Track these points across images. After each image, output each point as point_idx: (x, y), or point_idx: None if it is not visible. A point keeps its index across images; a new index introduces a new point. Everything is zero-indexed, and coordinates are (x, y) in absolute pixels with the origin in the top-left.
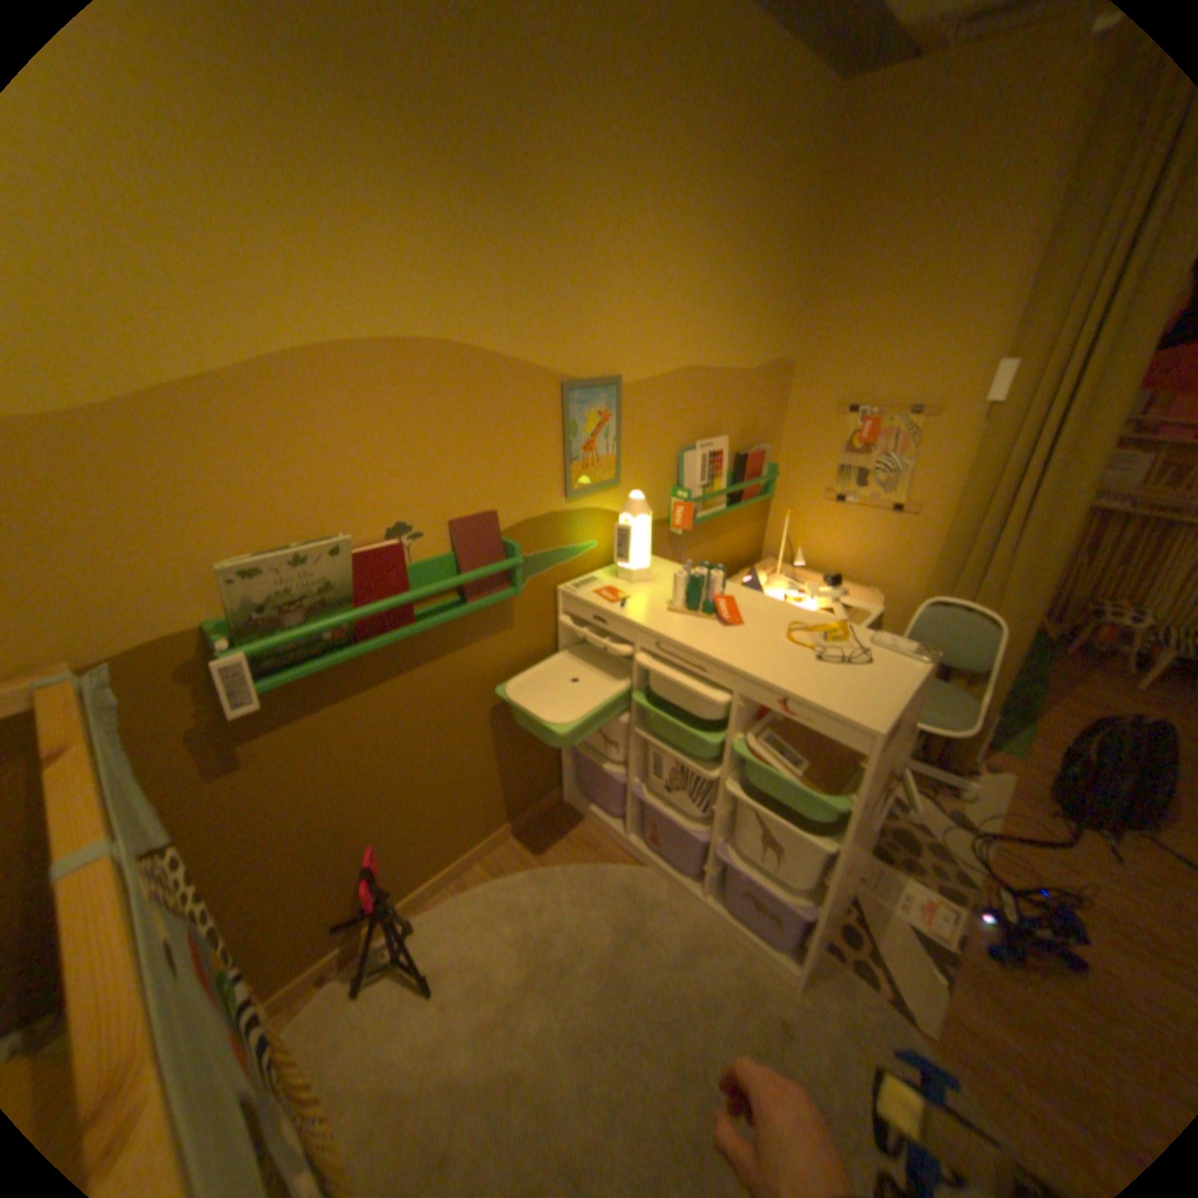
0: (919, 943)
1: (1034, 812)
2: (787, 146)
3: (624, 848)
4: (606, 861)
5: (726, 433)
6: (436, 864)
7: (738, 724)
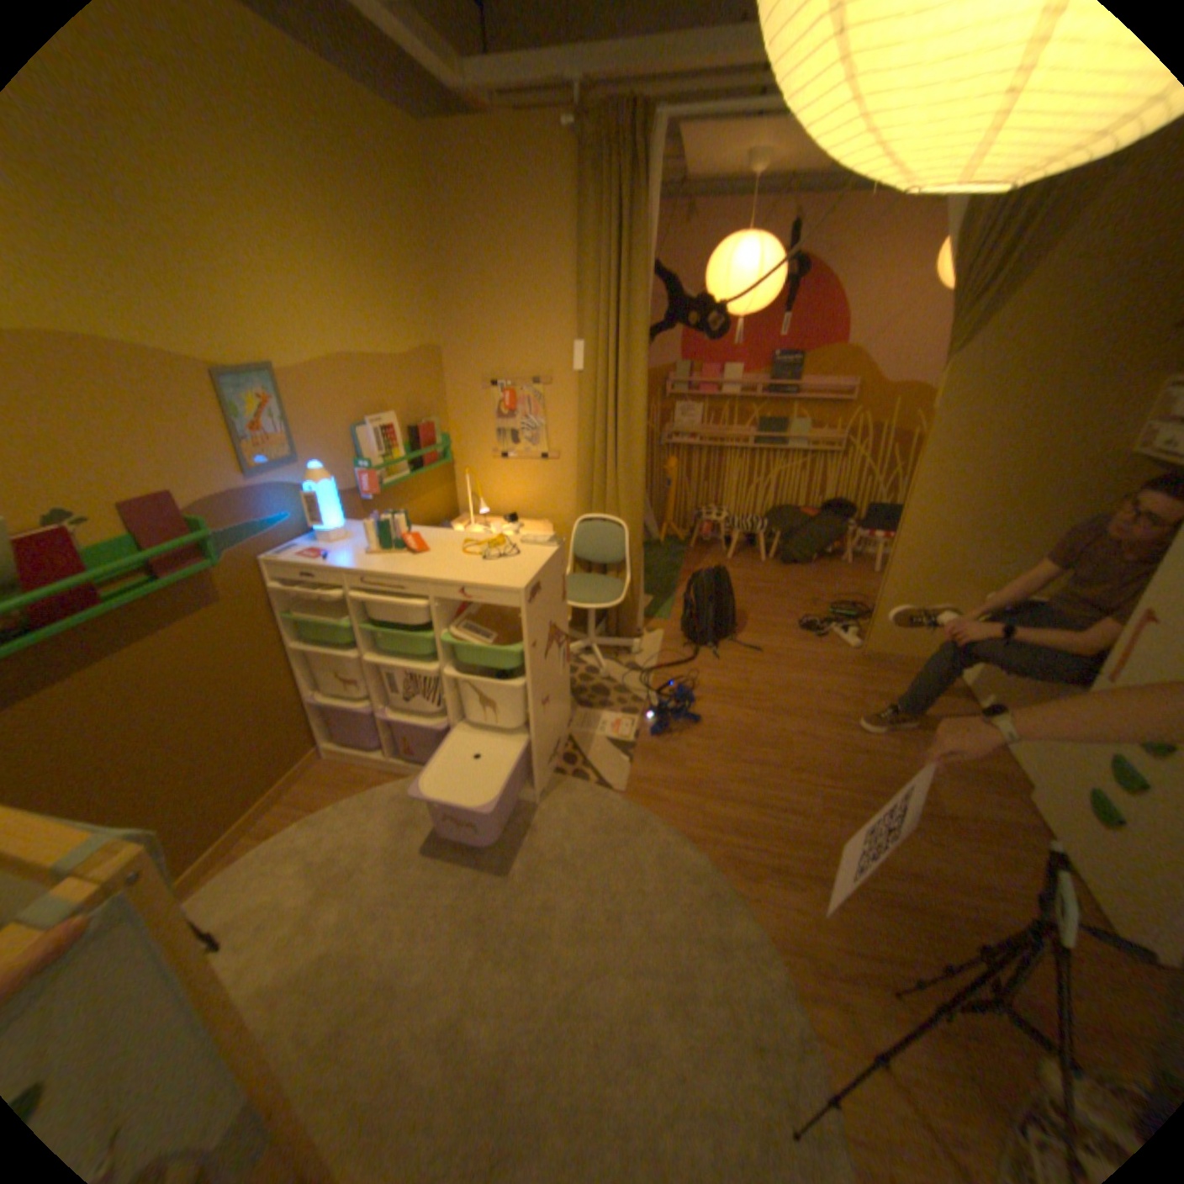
0: (612, 744)
1: (674, 647)
2: (379, 171)
3: (388, 771)
4: (374, 786)
5: (394, 410)
6: (197, 848)
7: (442, 623)
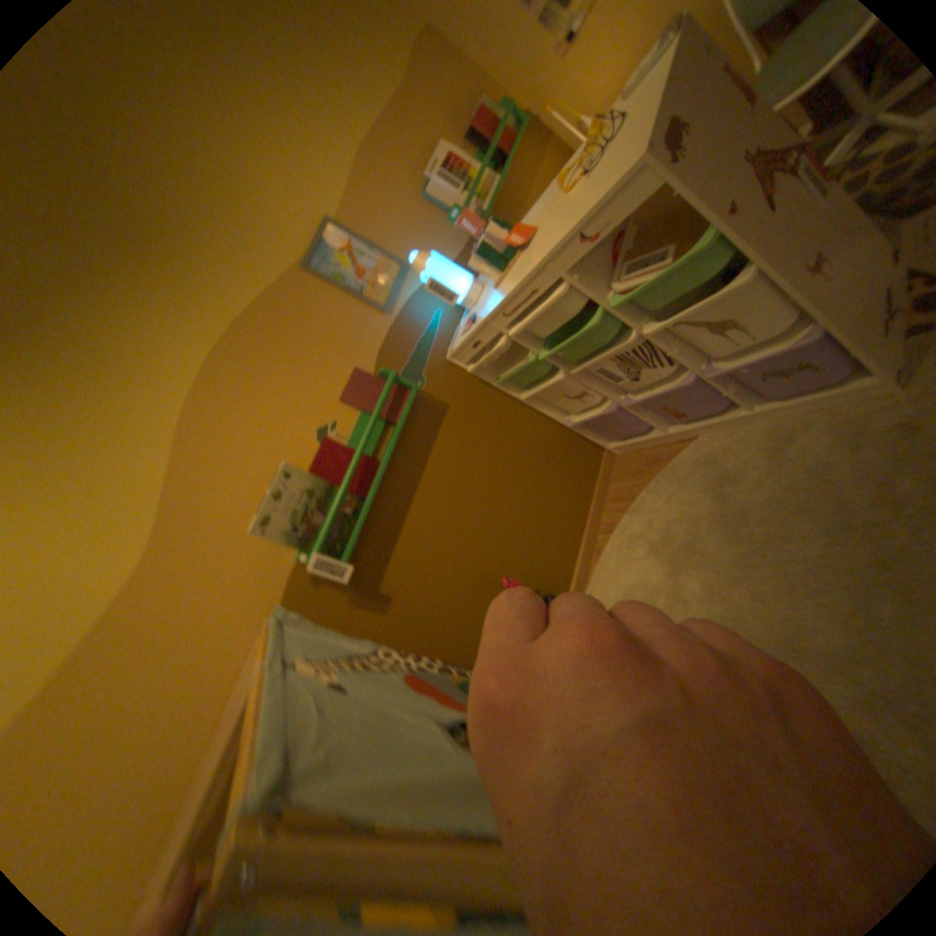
0: None
1: None
2: None
3: (677, 440)
4: (672, 459)
5: (441, 137)
6: (570, 555)
7: (601, 288)
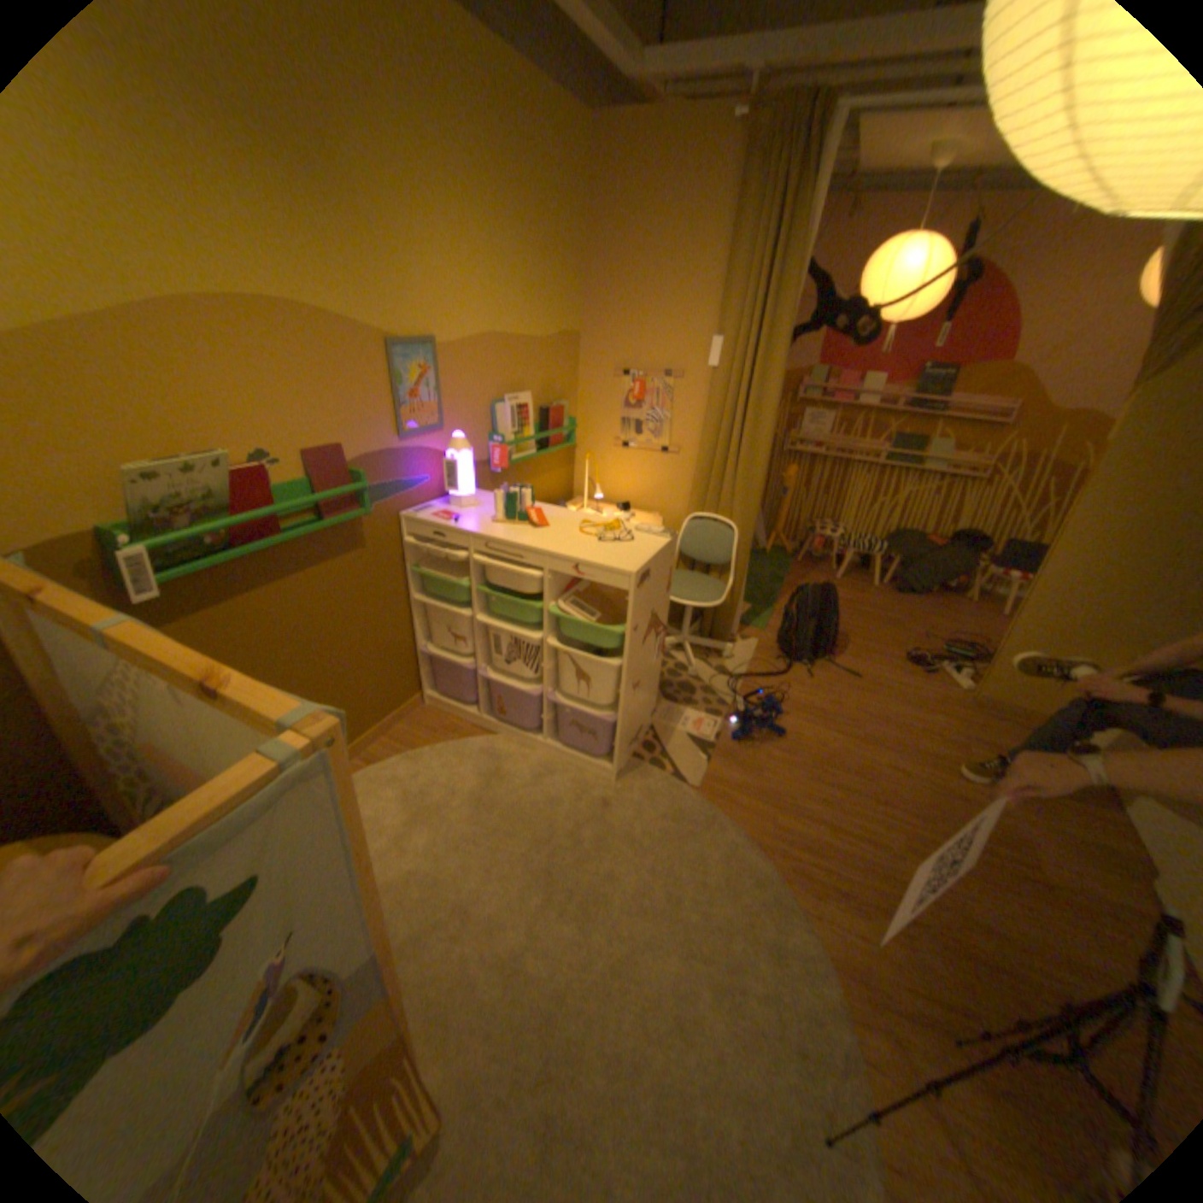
0: (691, 741)
1: (766, 658)
2: (550, 159)
3: (480, 726)
4: (466, 737)
5: (529, 391)
6: None
7: (551, 595)
